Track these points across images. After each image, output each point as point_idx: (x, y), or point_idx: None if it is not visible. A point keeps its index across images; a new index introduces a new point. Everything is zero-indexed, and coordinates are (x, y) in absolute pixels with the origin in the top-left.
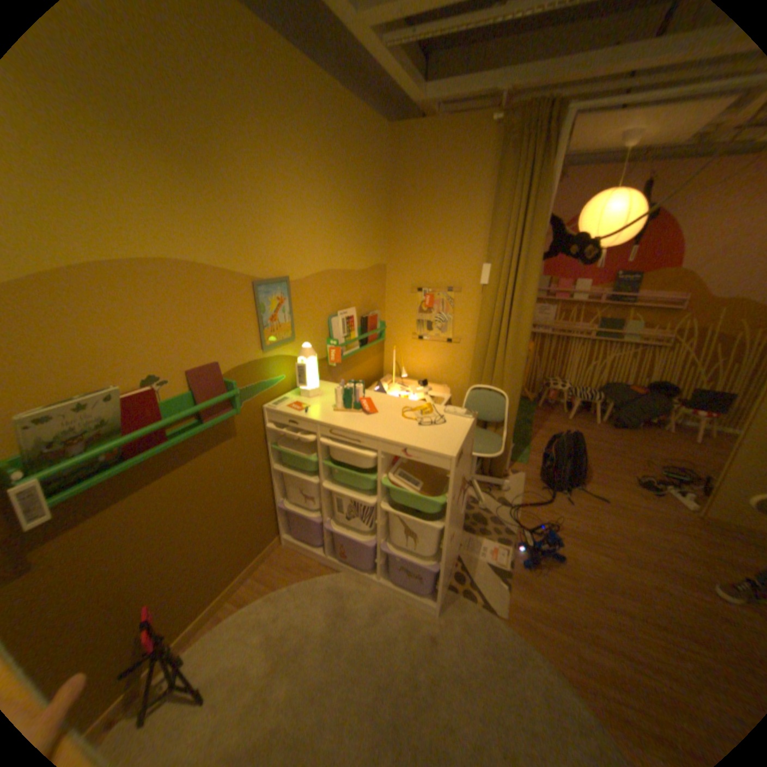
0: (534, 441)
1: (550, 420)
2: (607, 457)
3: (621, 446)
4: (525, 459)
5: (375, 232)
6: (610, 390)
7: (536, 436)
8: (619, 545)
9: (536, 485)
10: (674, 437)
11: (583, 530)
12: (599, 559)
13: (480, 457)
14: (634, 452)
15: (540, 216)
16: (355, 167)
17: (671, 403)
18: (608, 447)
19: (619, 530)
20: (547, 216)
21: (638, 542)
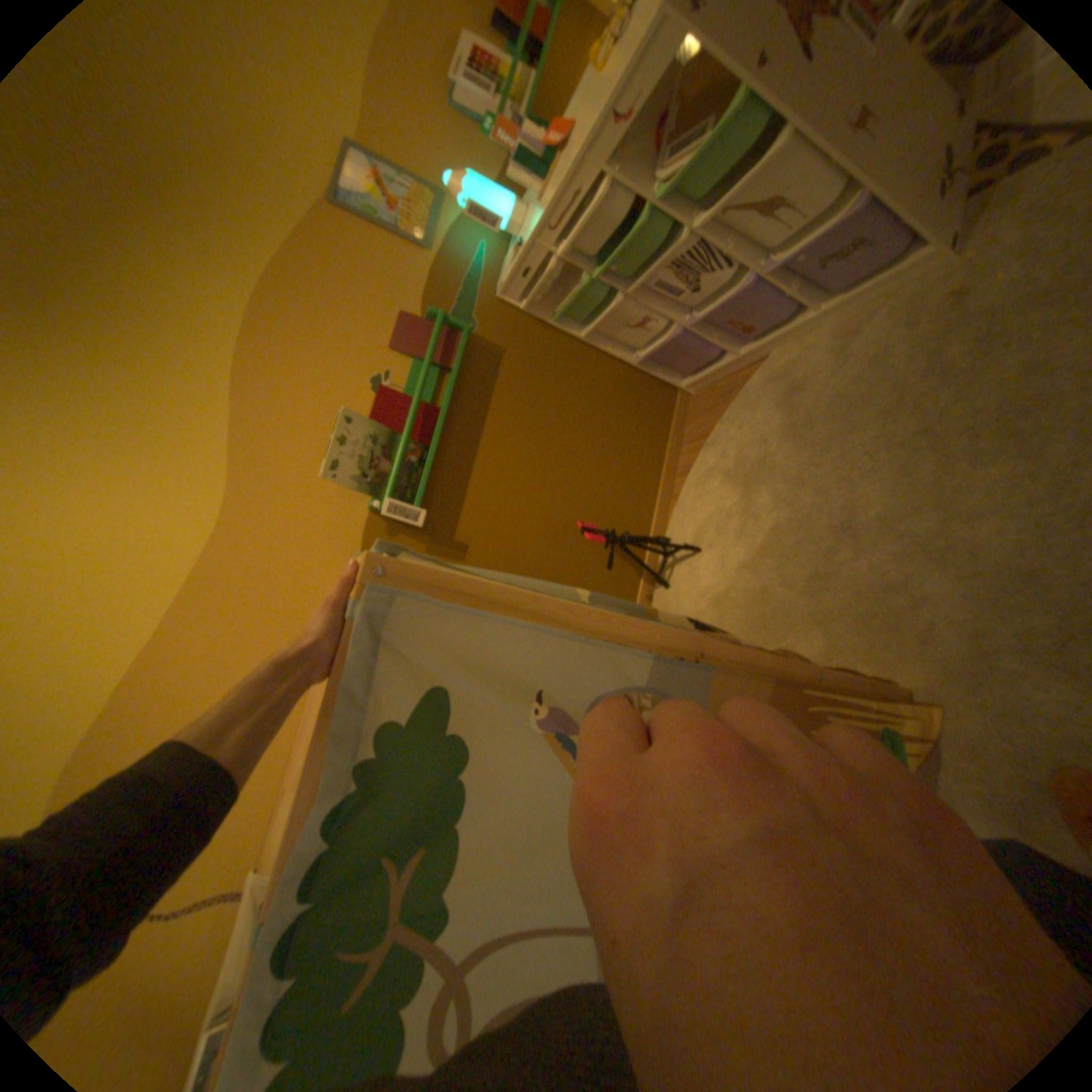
0: None
1: None
2: None
3: None
4: None
5: None
6: None
7: None
8: None
9: None
10: None
11: None
12: None
13: None
14: None
15: None
16: None
17: None
18: None
19: None
20: None
21: None
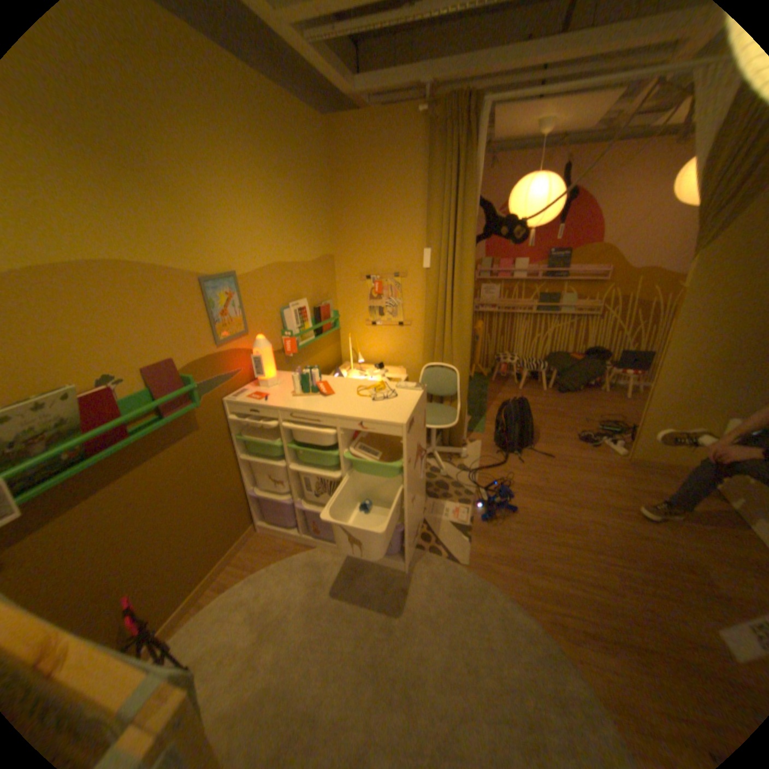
0: (489, 411)
1: (502, 392)
2: (552, 419)
3: (564, 408)
4: (481, 428)
5: (319, 224)
6: (553, 359)
7: (490, 407)
8: (562, 491)
9: (491, 450)
10: (609, 395)
11: (532, 483)
12: (545, 505)
13: (437, 428)
14: (575, 412)
15: (469, 201)
16: (292, 161)
17: (604, 365)
18: (553, 410)
19: (562, 478)
20: (475, 201)
21: (578, 486)
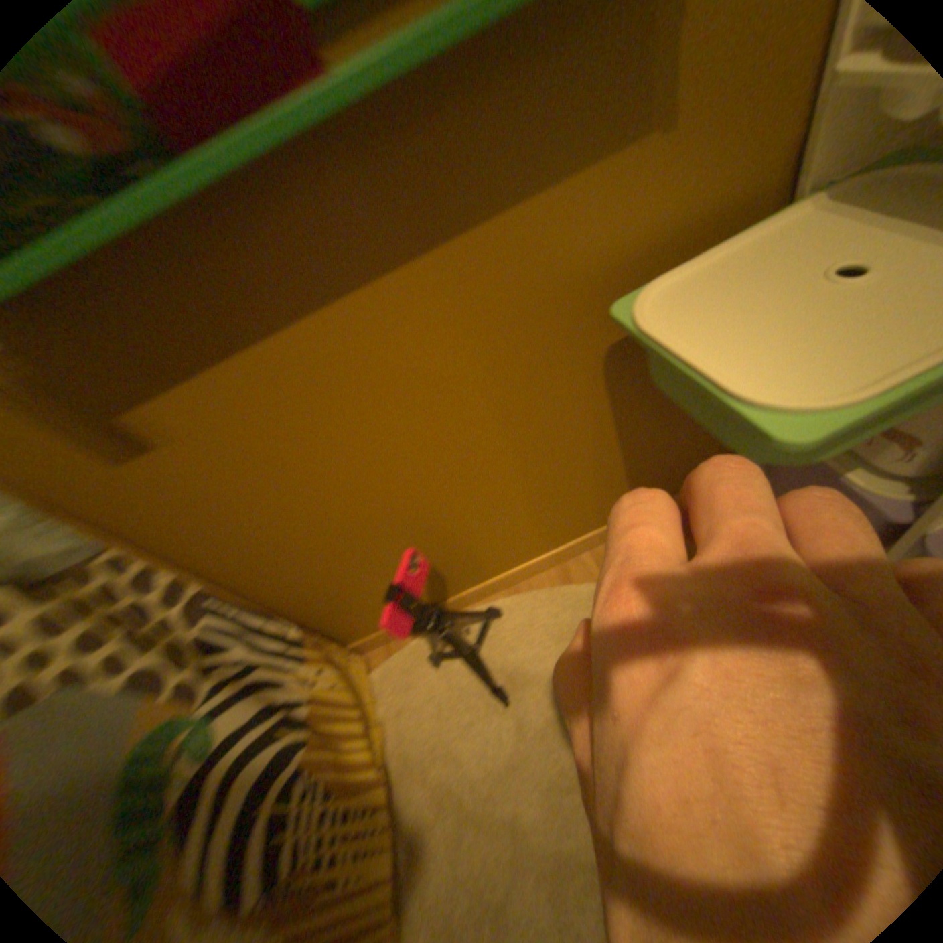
0: None
1: None
2: None
3: None
4: None
5: None
6: None
7: None
8: None
9: None
10: None
11: None
12: None
13: None
14: None
15: None
16: None
17: None
18: None
19: None
20: None
21: None
